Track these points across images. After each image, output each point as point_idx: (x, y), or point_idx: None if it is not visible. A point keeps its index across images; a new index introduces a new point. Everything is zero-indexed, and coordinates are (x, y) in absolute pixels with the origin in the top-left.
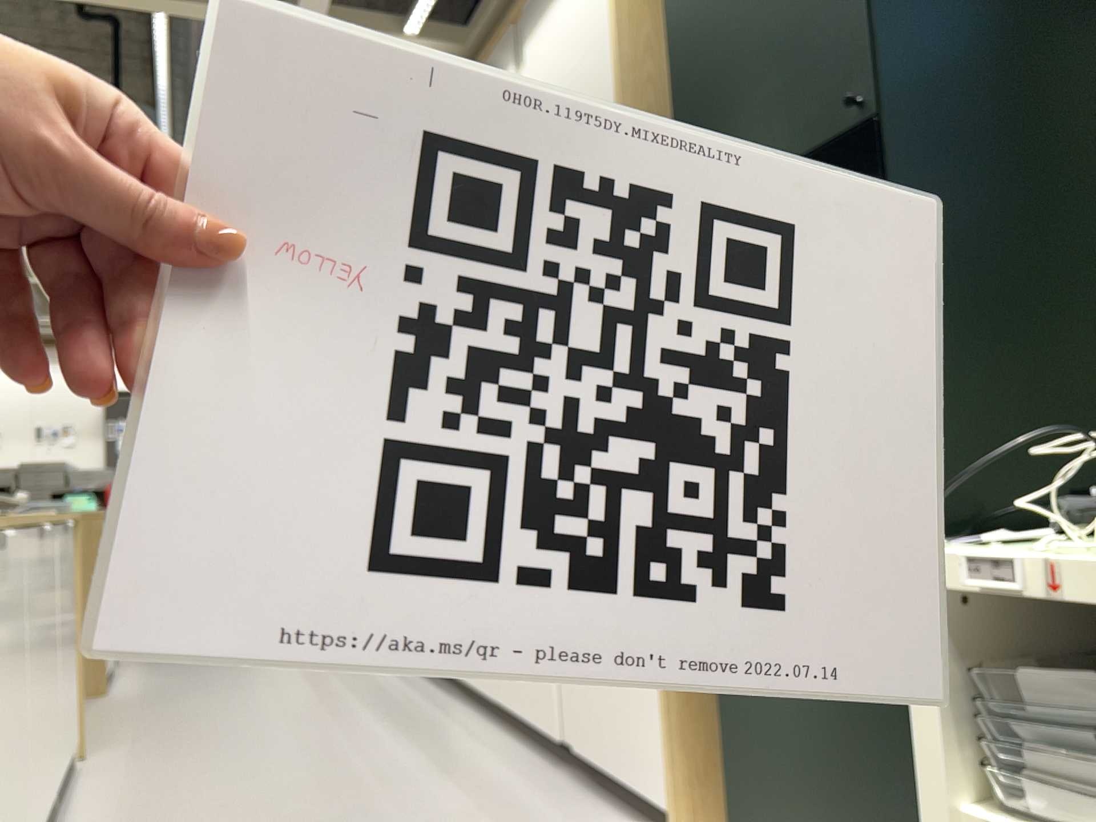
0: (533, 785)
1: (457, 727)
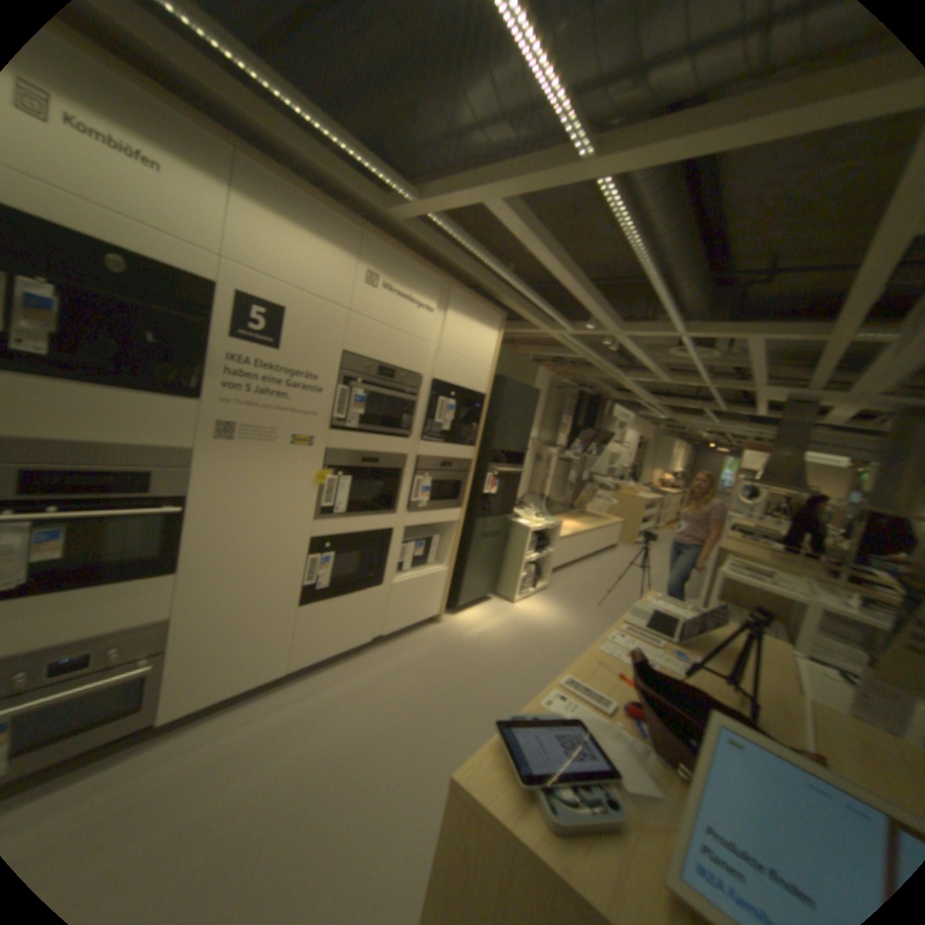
0: (380, 661)
1: (270, 715)
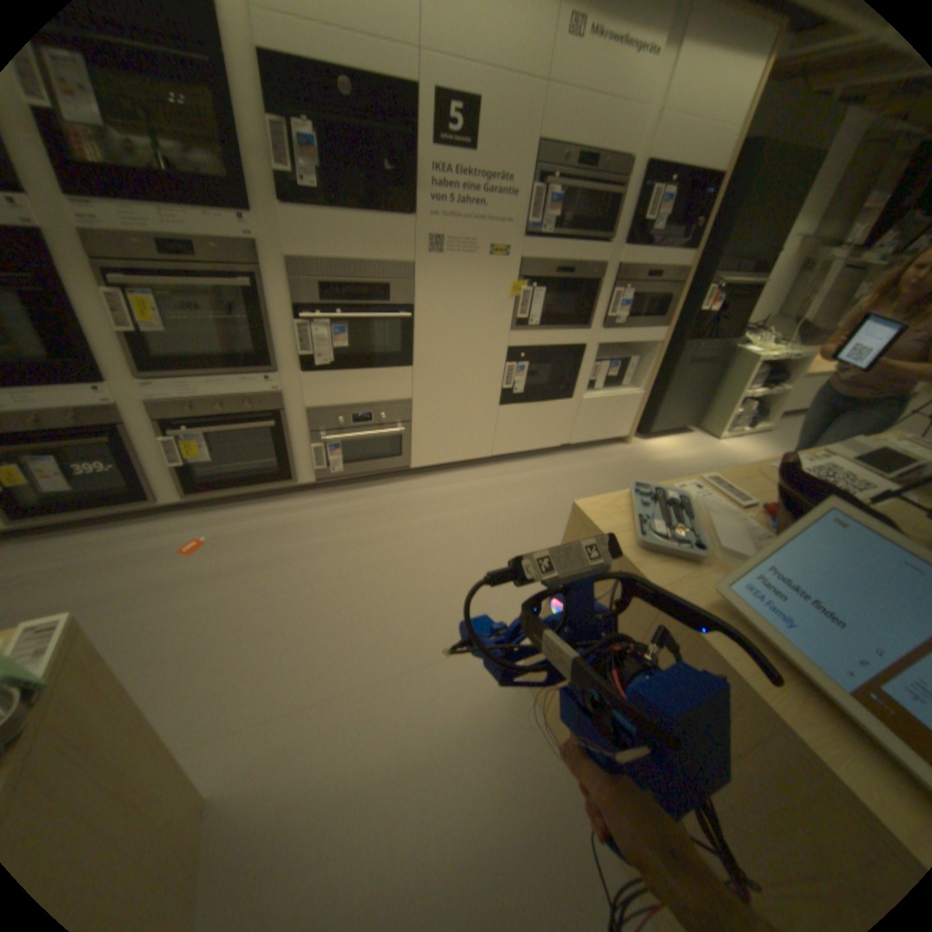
0: (564, 464)
1: (478, 480)
